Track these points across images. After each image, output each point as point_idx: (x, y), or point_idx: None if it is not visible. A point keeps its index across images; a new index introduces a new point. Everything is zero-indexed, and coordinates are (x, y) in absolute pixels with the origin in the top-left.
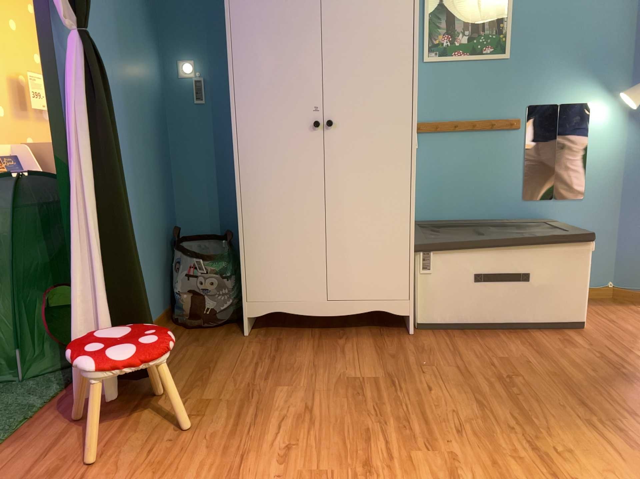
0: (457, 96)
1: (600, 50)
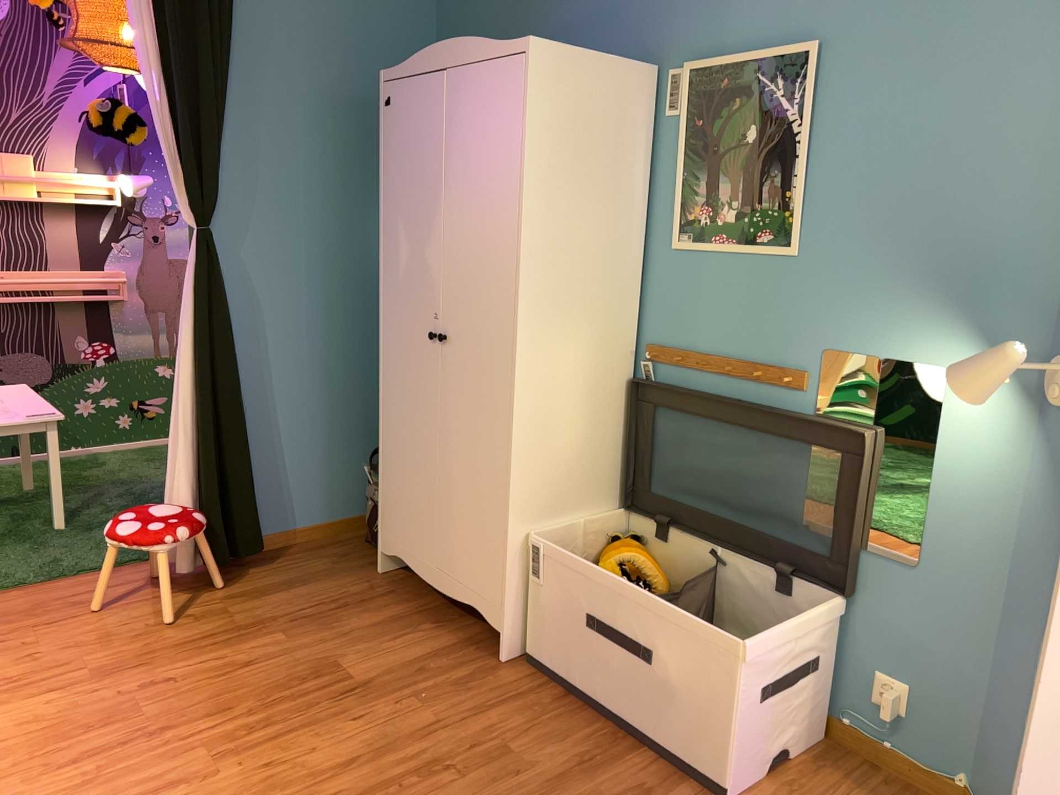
0: (715, 312)
1: (978, 257)
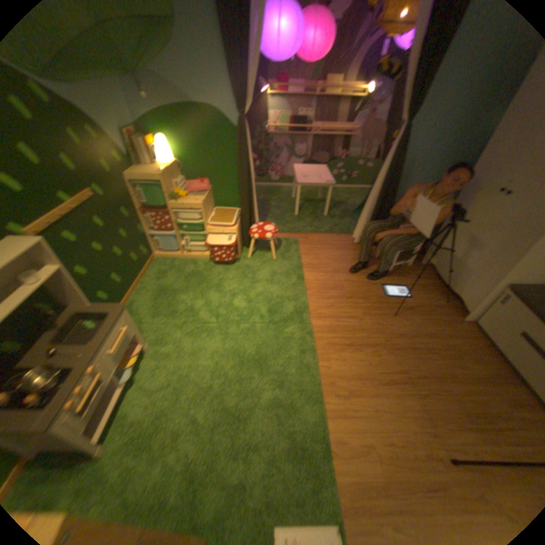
0: None
1: None
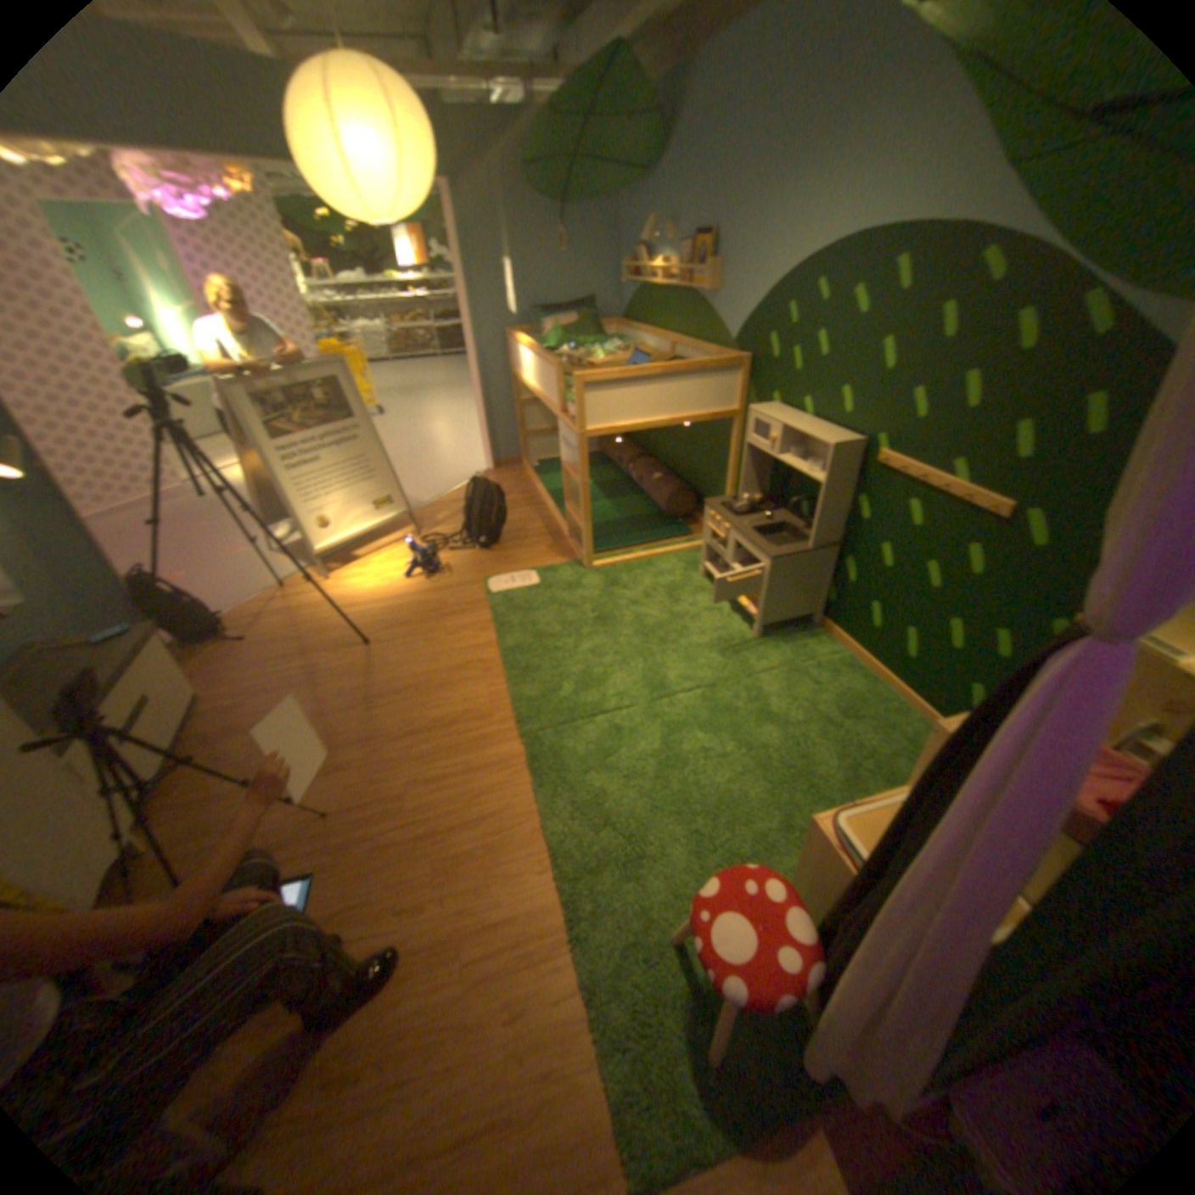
0: None
1: None
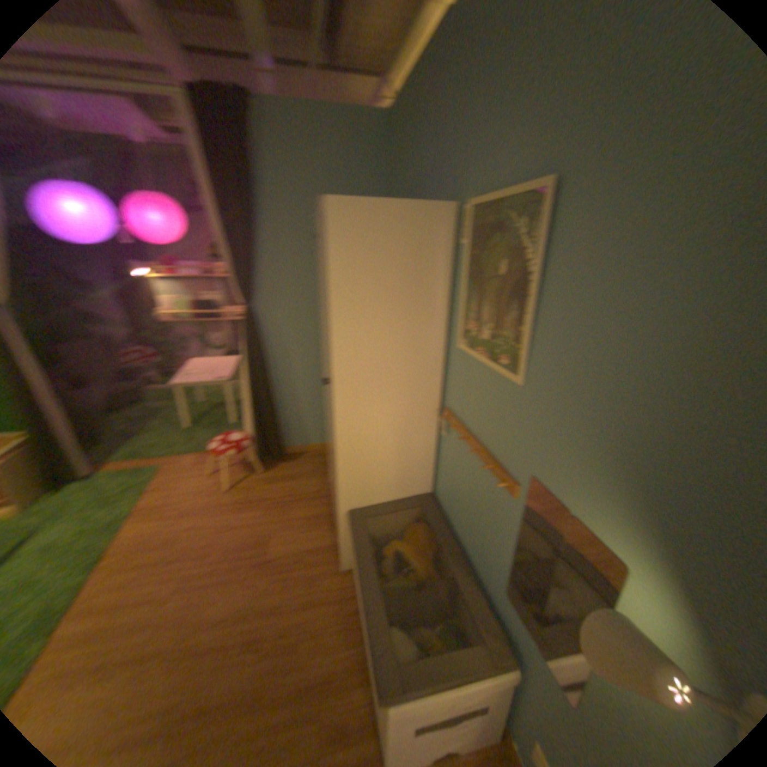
0: (476, 404)
1: (694, 471)
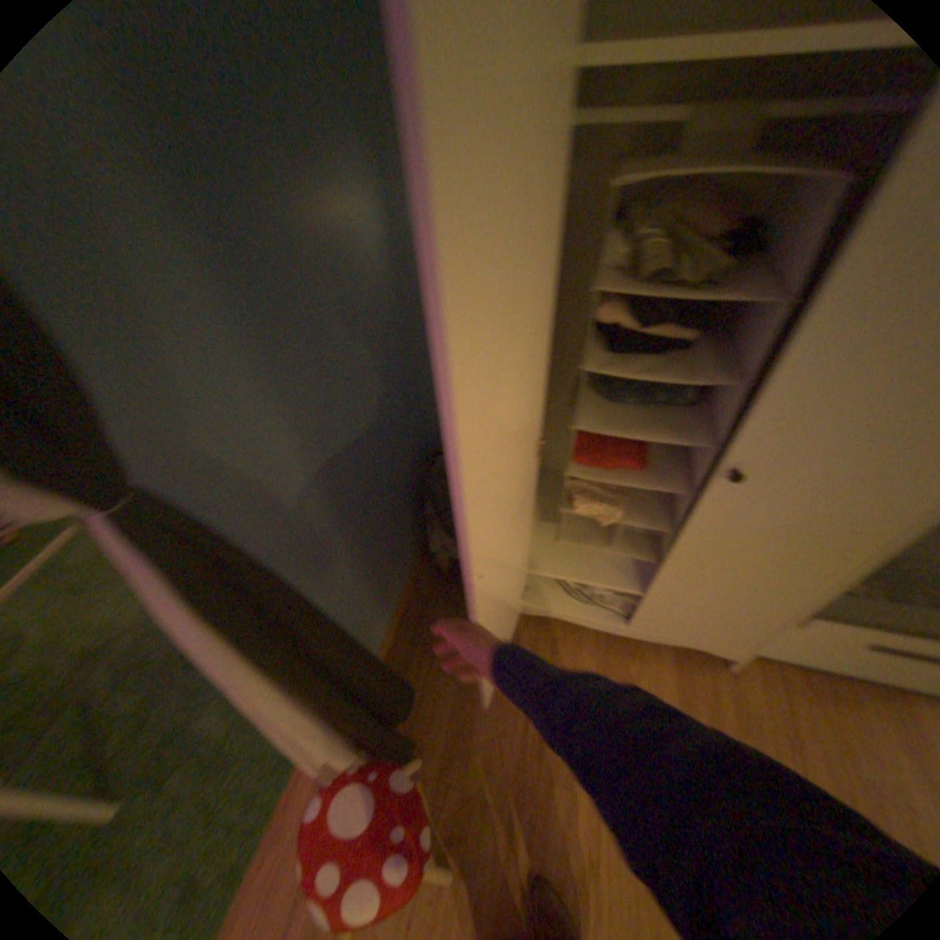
0: None
1: None
